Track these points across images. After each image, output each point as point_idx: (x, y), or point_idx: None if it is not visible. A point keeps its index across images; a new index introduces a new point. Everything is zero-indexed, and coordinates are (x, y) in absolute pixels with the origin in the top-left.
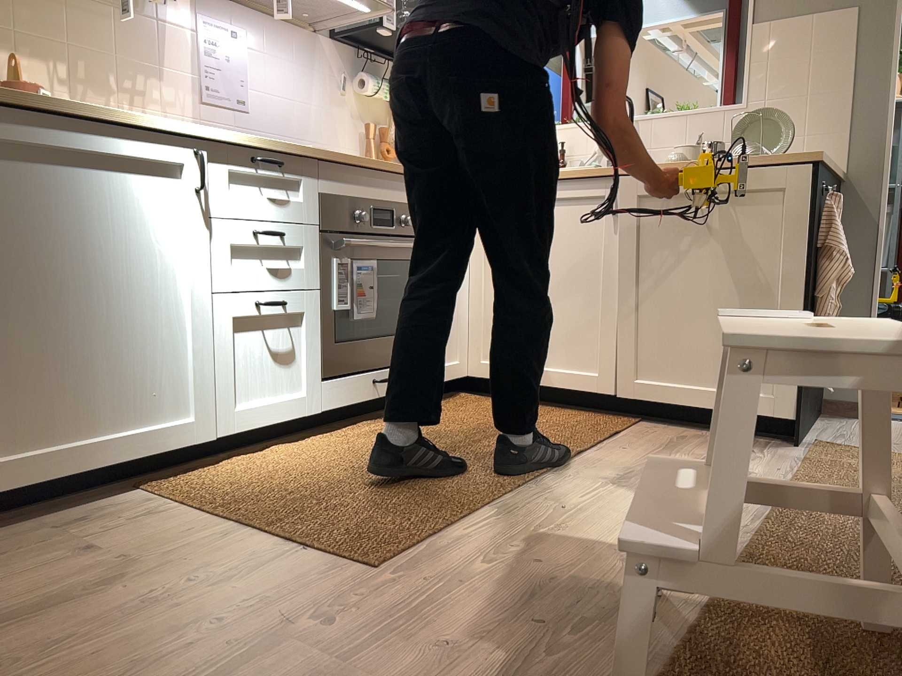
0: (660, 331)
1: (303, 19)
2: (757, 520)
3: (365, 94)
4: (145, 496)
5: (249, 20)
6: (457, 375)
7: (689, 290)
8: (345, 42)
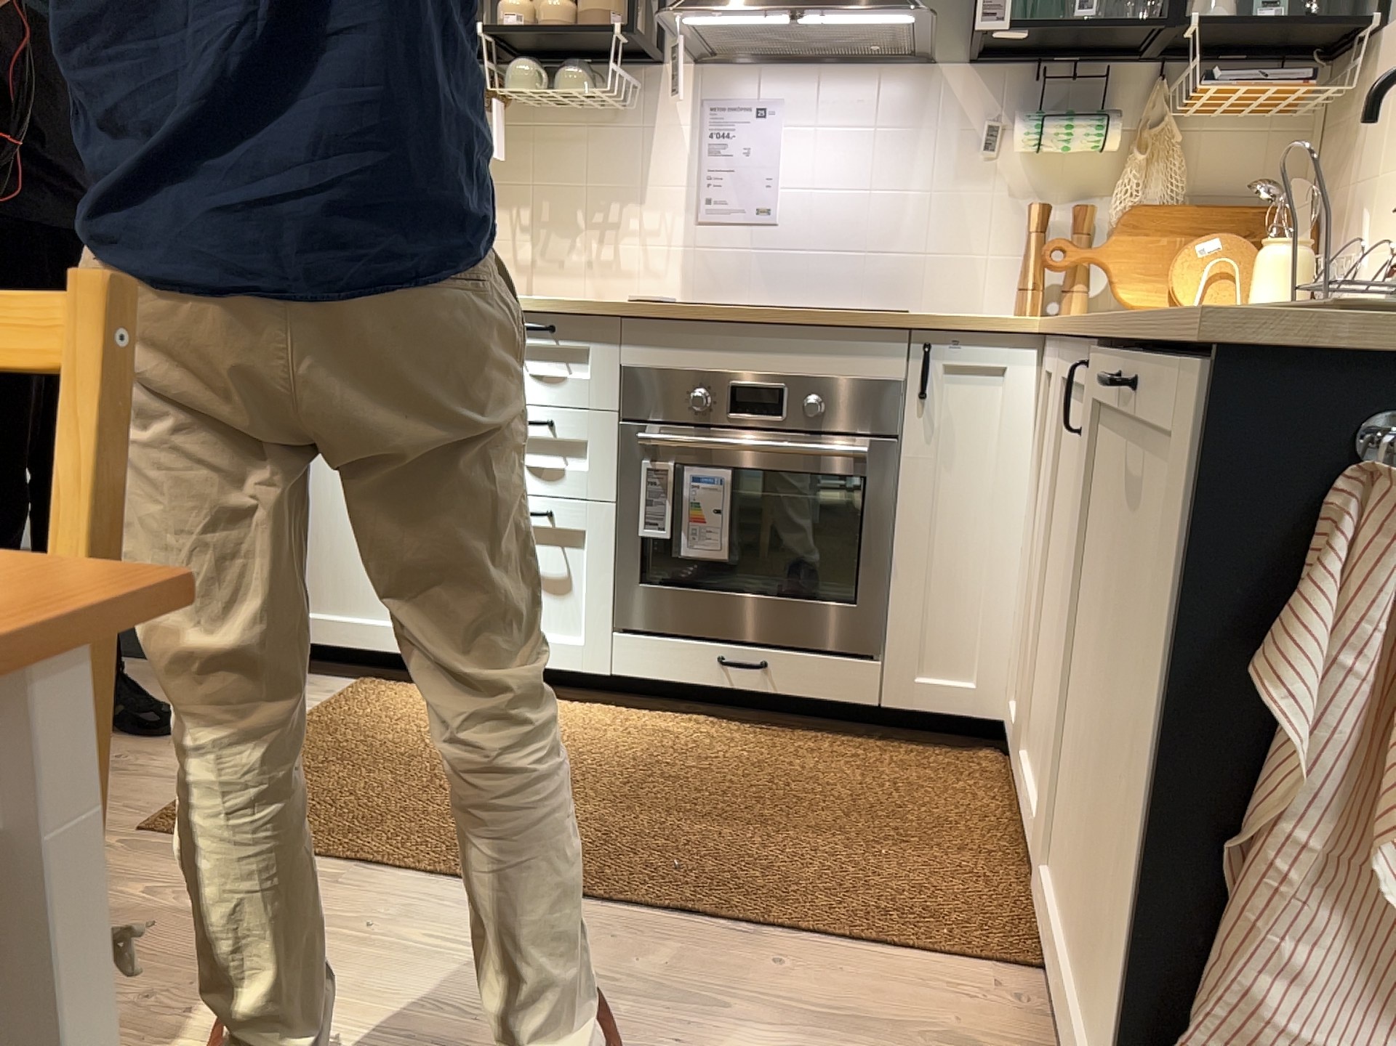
0: (1082, 780)
1: (874, 50)
2: None
3: (1009, 150)
4: (324, 688)
5: (785, 78)
6: (966, 713)
7: (1108, 696)
8: (997, 58)
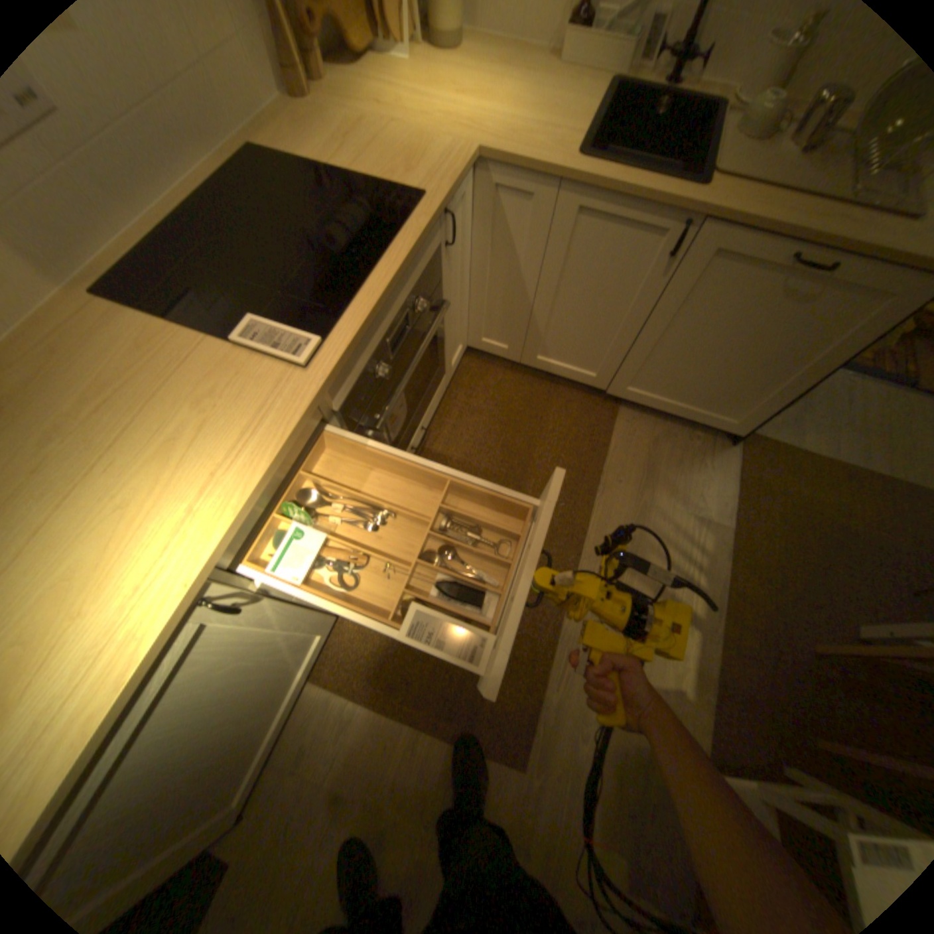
0: (664, 364)
1: None
2: (720, 620)
3: None
4: (320, 705)
5: None
6: (458, 357)
7: (712, 345)
8: None
